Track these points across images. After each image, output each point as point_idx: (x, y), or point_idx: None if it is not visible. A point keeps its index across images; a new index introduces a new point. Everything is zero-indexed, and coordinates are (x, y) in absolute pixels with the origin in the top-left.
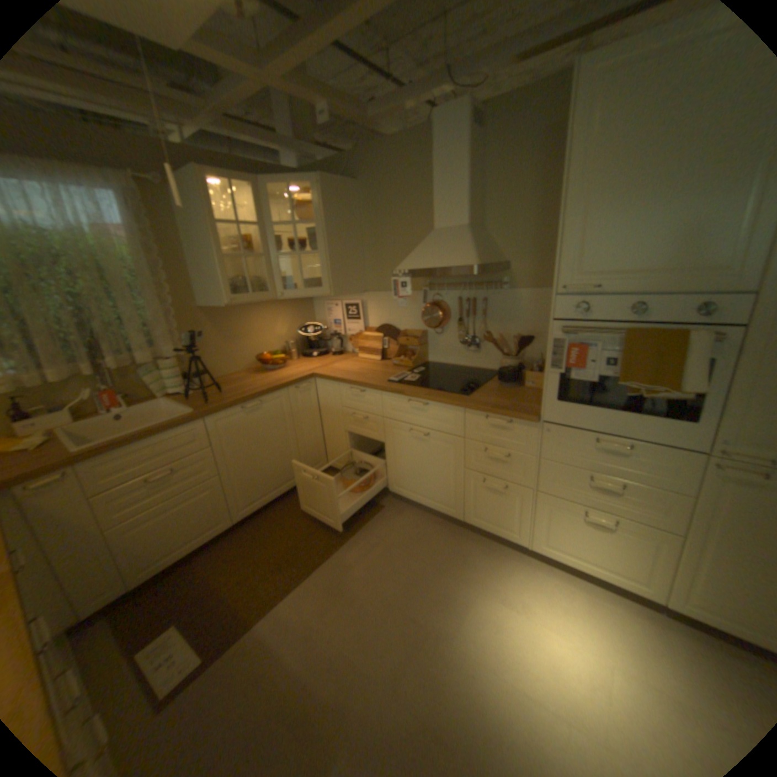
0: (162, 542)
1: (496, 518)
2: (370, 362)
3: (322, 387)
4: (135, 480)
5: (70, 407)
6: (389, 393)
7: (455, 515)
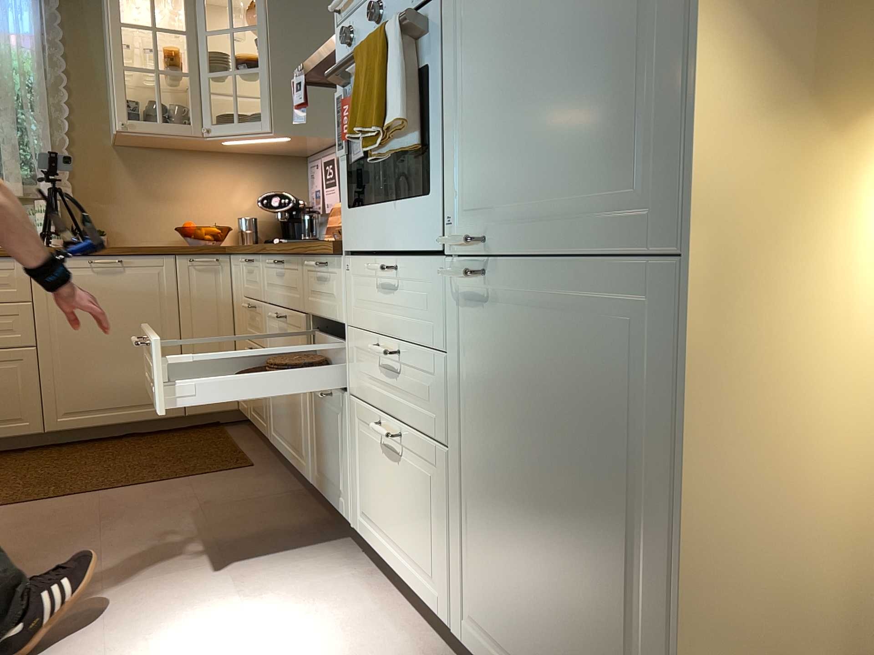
0: None
1: (330, 468)
2: None
3: (234, 267)
4: None
5: None
6: (262, 253)
7: (307, 473)
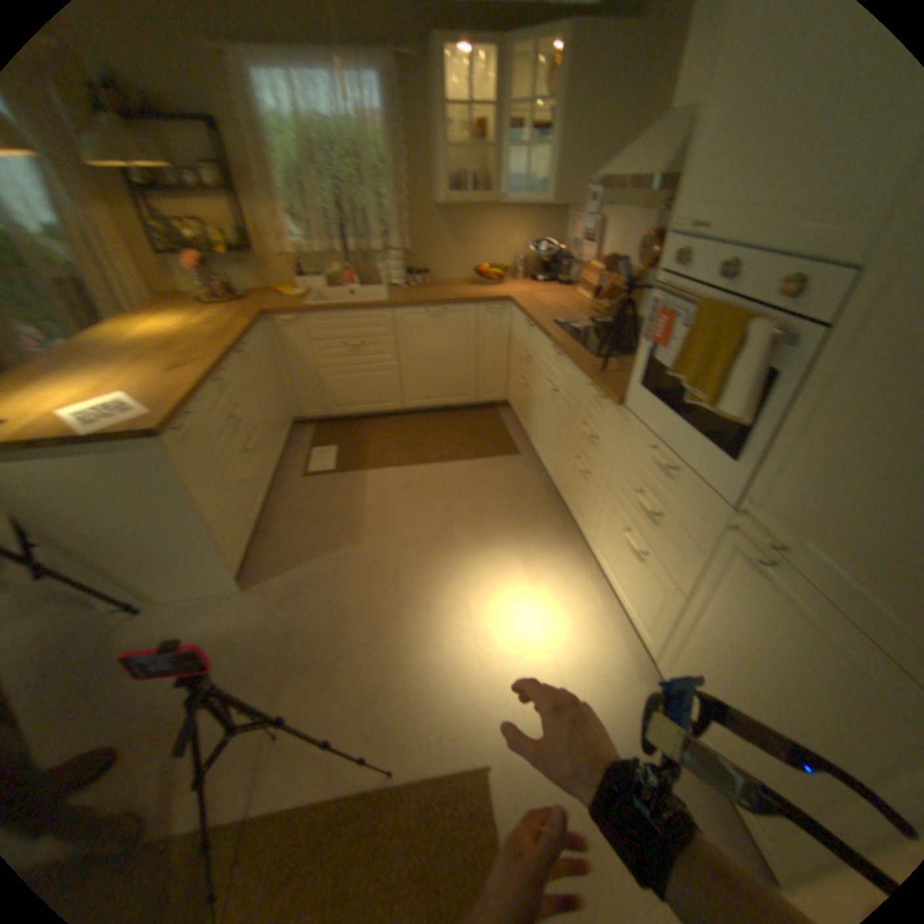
0: (353, 394)
1: (578, 505)
2: (580, 302)
3: (515, 316)
4: (342, 341)
5: (330, 276)
6: (544, 336)
7: (558, 488)
